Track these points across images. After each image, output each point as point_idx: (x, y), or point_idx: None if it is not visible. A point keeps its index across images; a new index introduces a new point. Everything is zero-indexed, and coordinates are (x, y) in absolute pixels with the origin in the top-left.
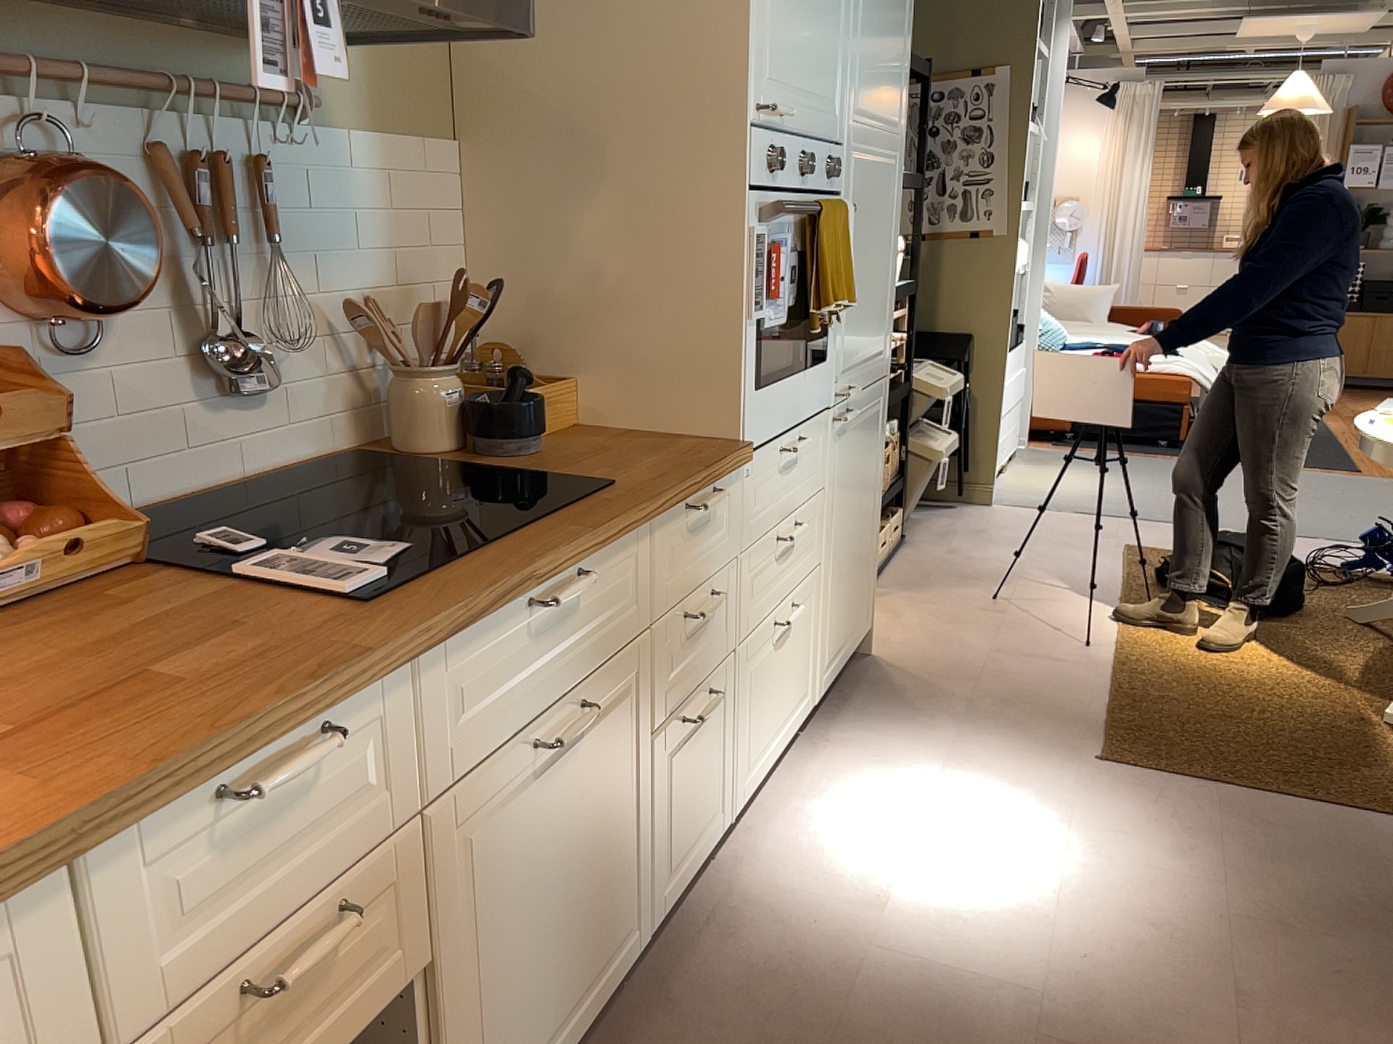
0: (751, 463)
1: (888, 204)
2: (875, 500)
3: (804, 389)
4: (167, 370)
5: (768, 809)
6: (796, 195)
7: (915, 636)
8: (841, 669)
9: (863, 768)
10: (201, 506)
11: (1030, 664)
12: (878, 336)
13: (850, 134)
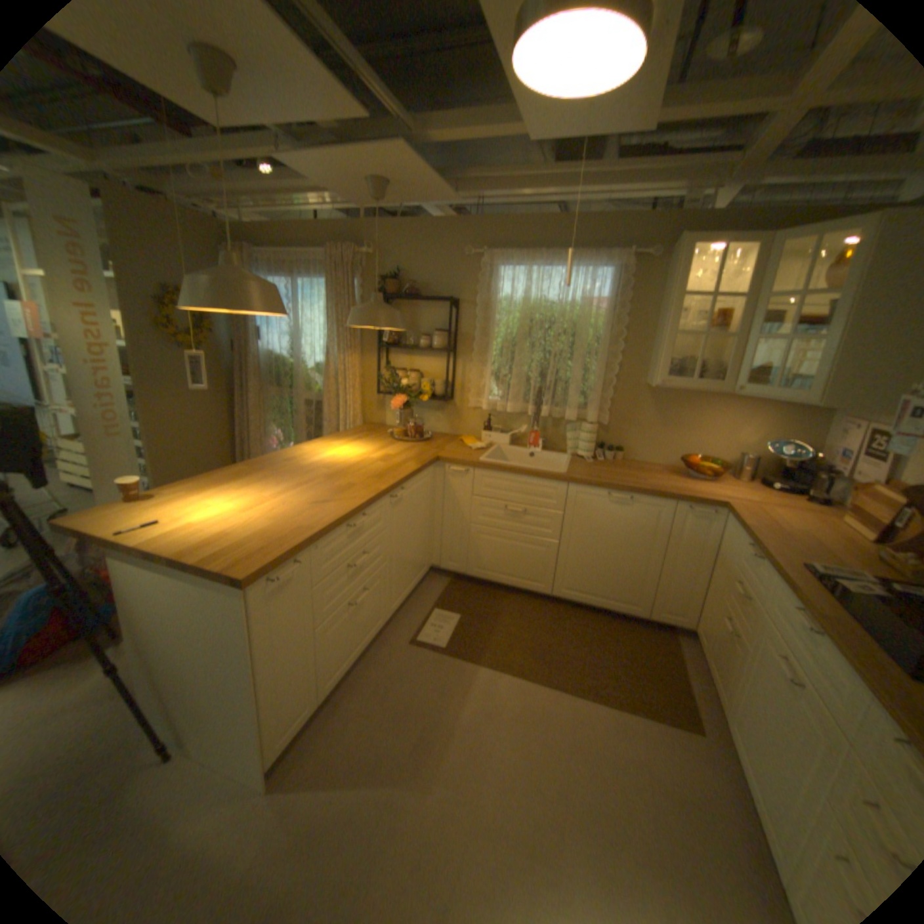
0: None
1: None
2: None
3: None
4: None
5: None
6: None
7: None
8: None
9: None
10: None
11: None
12: None
13: None
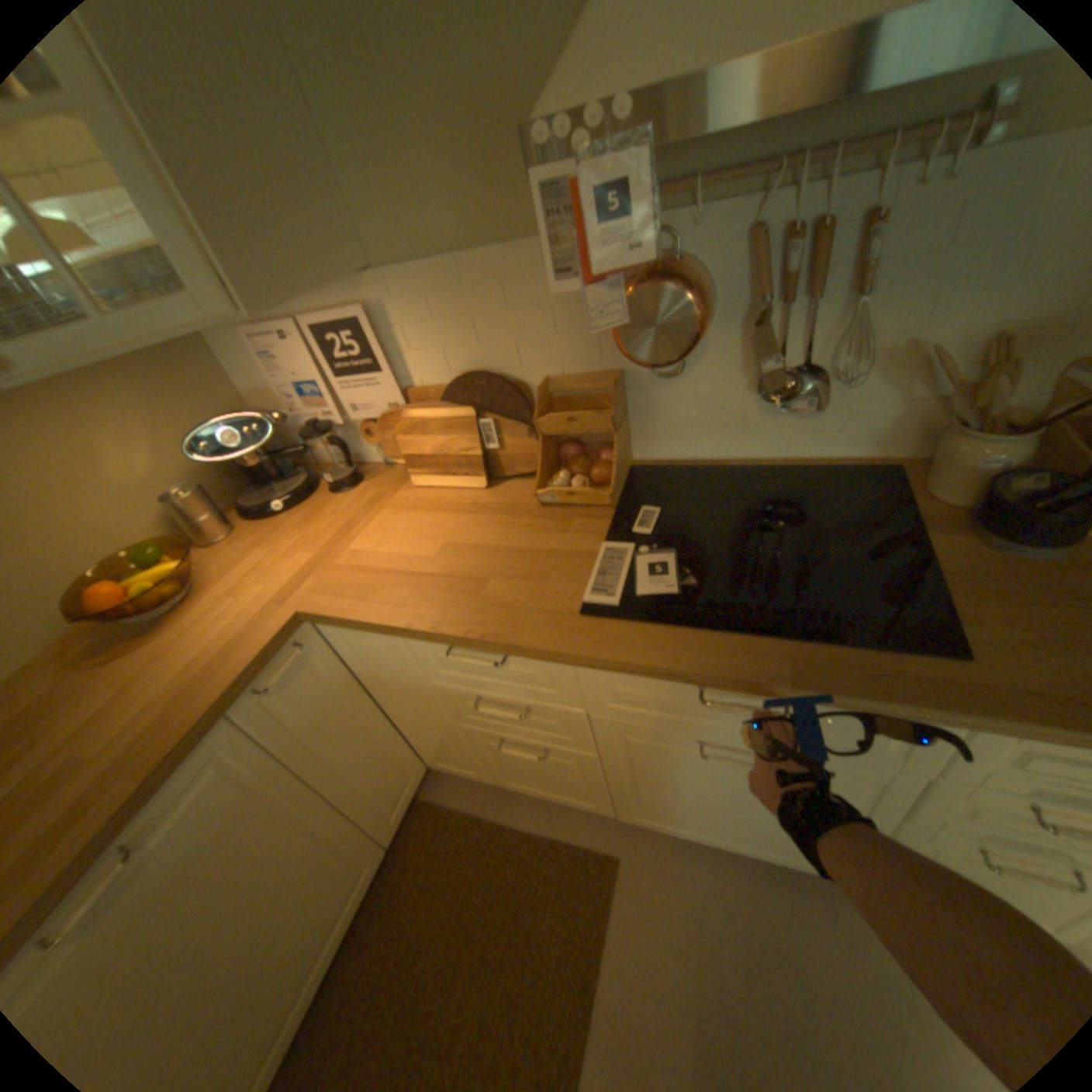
0: None
1: None
2: None
3: None
4: (735, 384)
5: None
6: None
7: None
8: None
9: None
10: (740, 467)
11: None
12: None
13: None
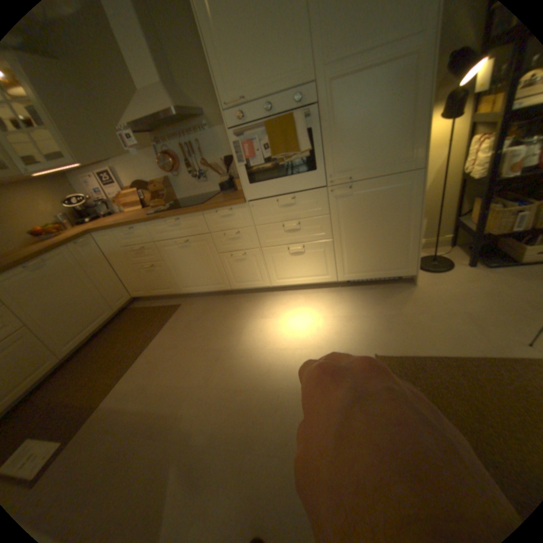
0: (255, 203)
1: (402, 78)
2: (411, 224)
3: (291, 181)
4: (190, 176)
5: (297, 293)
6: (264, 118)
7: (453, 290)
8: (369, 278)
9: (328, 302)
10: (199, 196)
11: (467, 327)
12: (396, 150)
13: (319, 70)
